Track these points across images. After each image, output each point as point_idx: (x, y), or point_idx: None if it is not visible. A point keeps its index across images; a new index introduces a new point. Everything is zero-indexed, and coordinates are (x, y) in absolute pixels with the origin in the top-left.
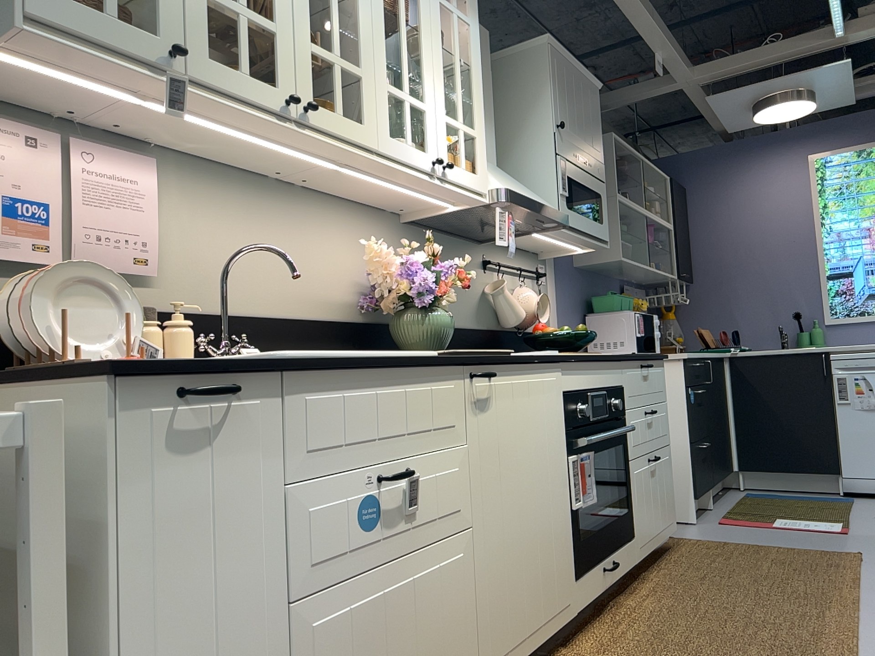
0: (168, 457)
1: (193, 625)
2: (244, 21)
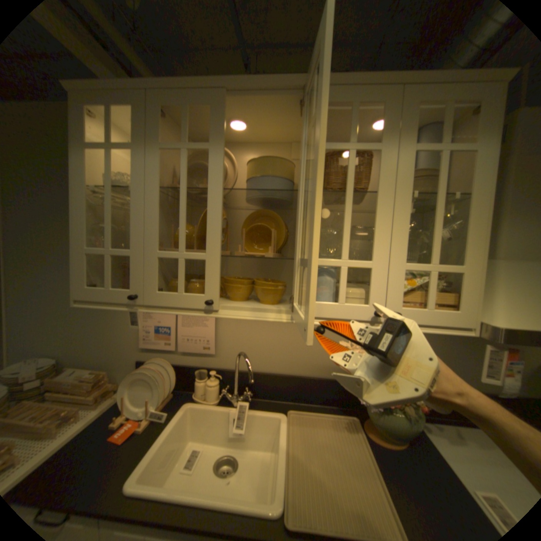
0: None
1: None
2: (182, 260)
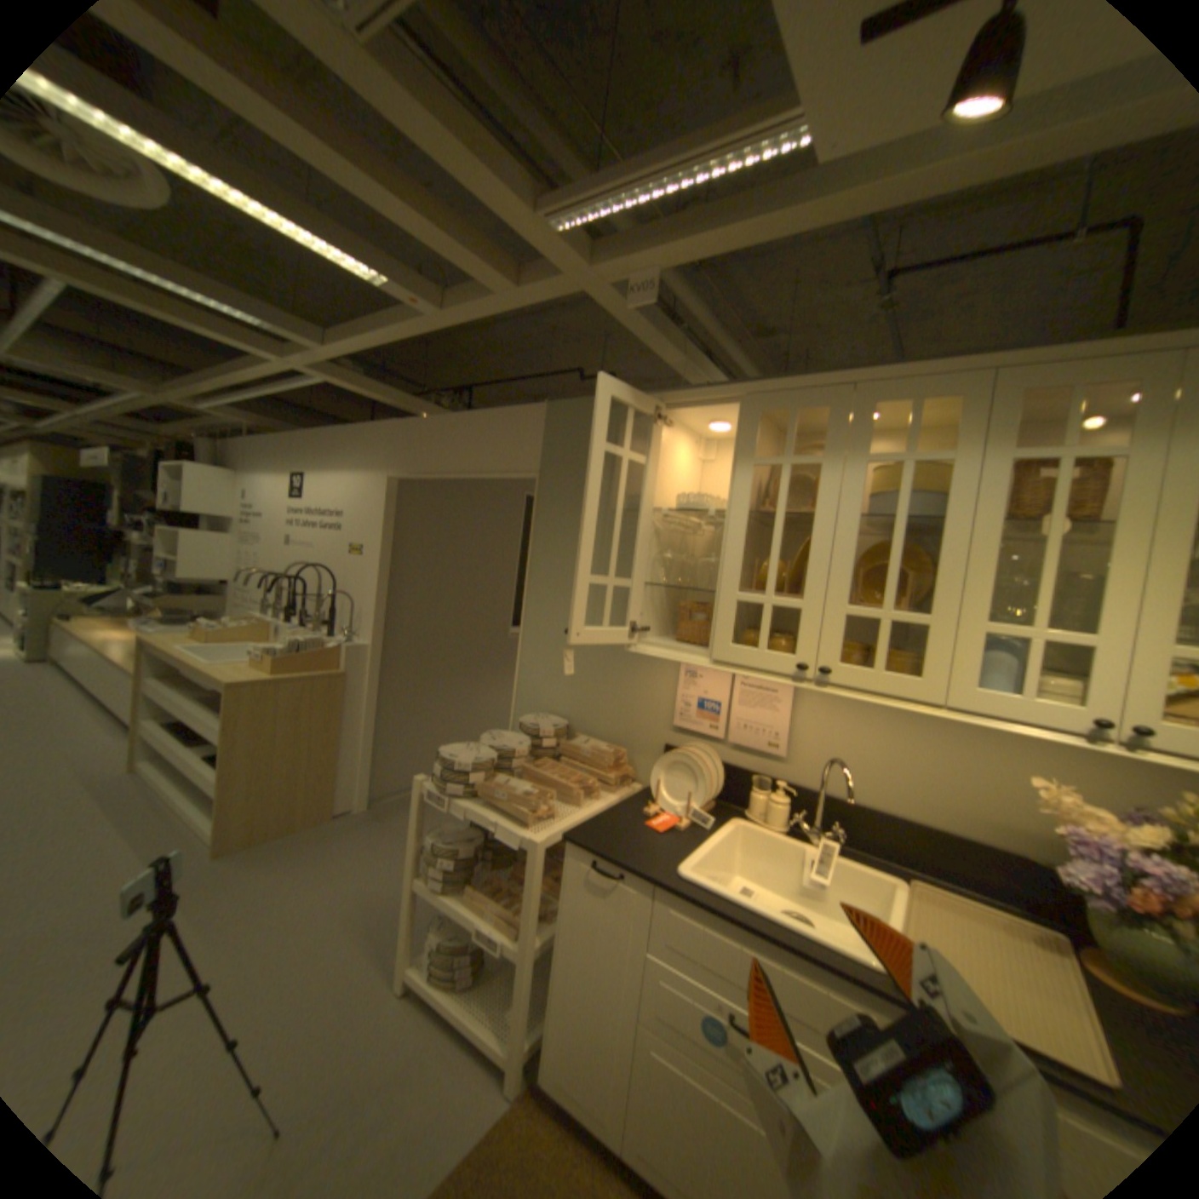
0: (587, 892)
1: (586, 979)
2: (769, 607)
